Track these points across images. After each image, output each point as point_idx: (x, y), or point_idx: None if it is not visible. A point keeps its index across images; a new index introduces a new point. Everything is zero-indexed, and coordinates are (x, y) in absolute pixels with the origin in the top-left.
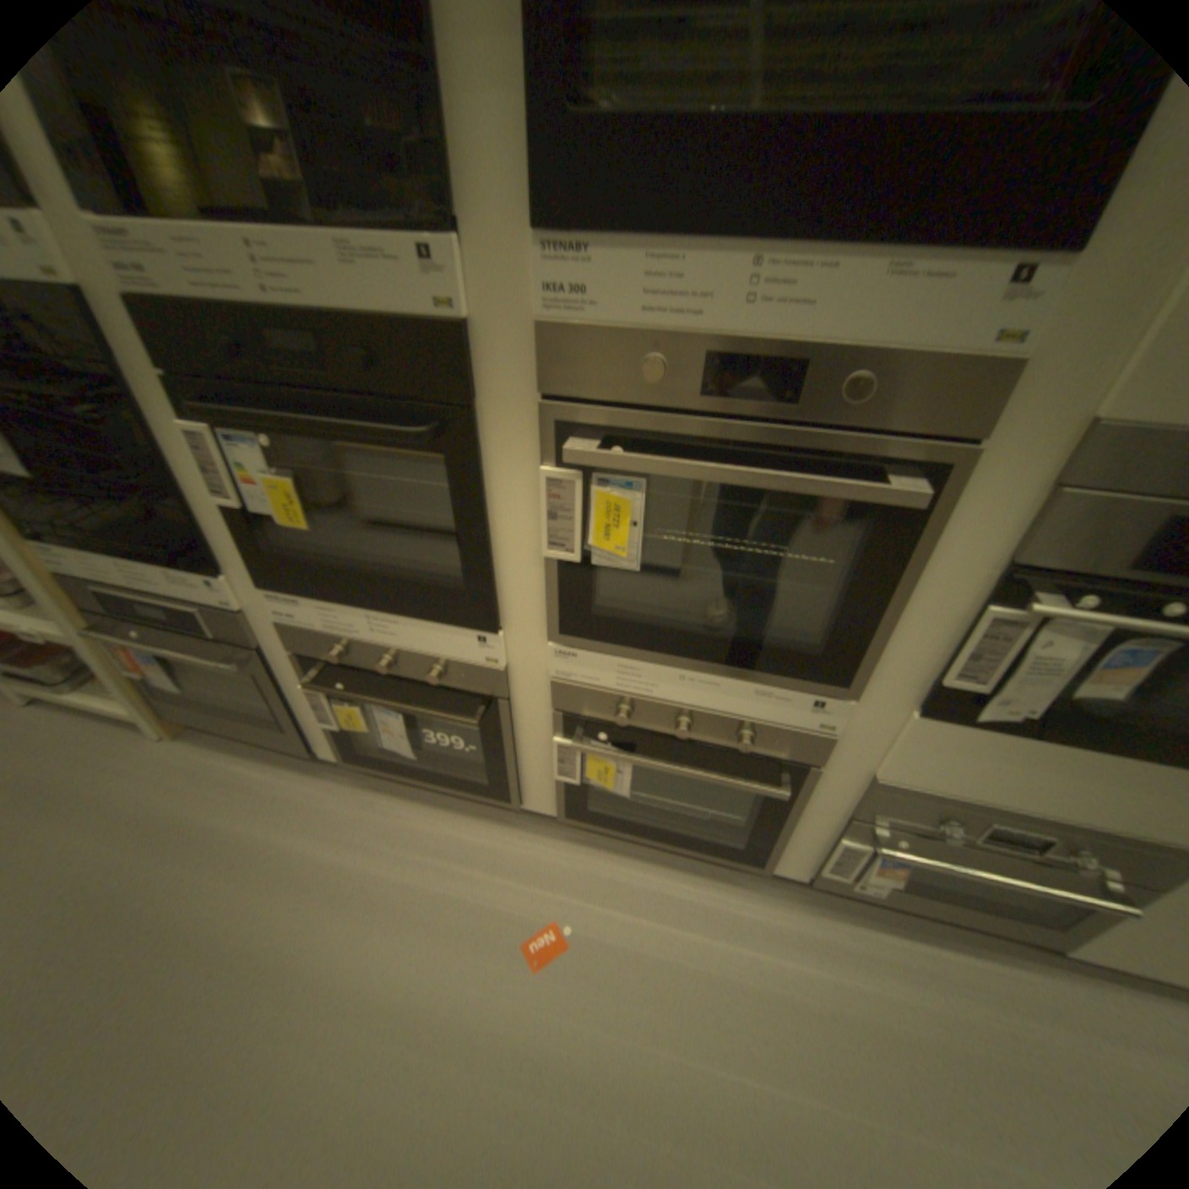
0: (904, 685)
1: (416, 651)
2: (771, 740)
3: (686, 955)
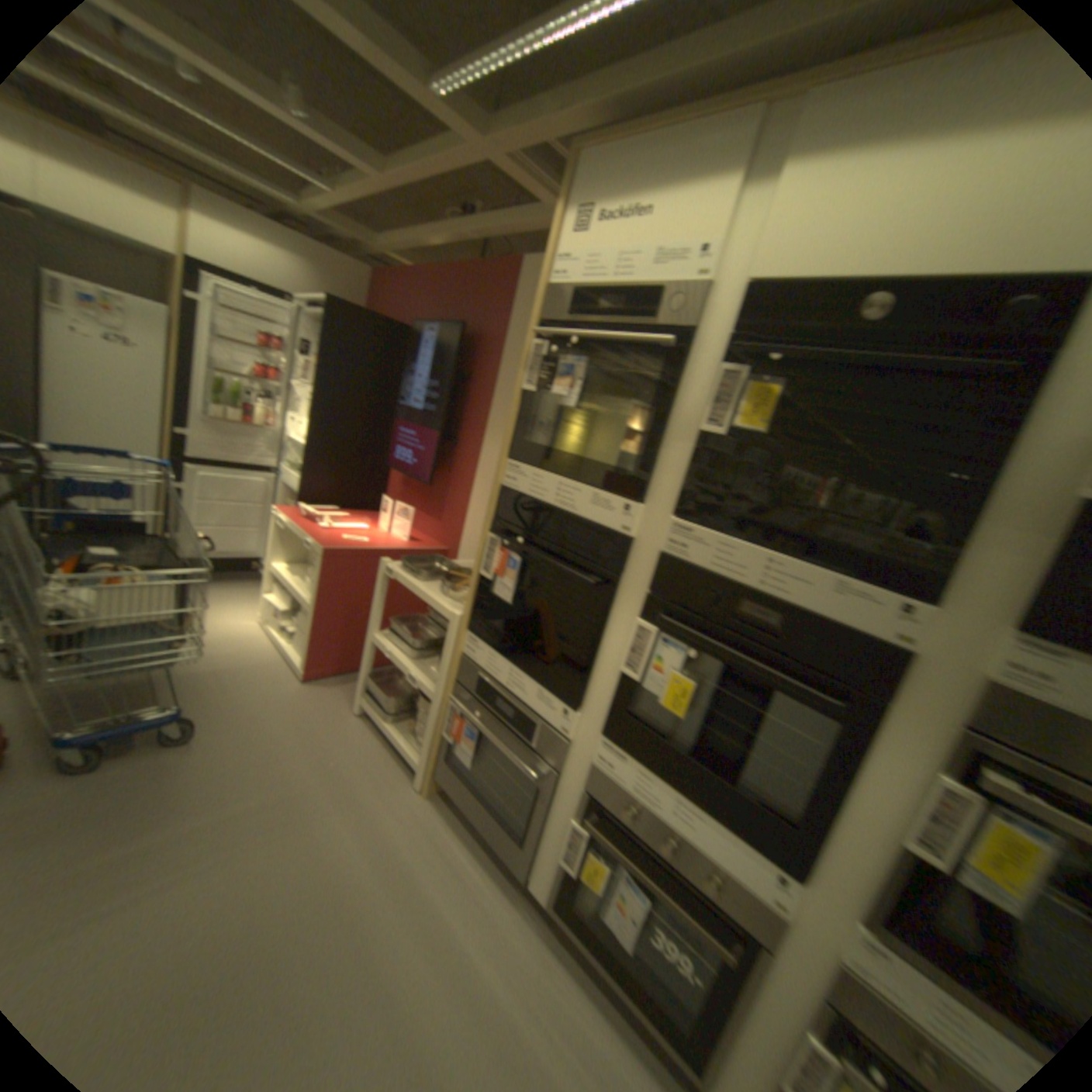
0: None
1: (707, 854)
2: None
3: None
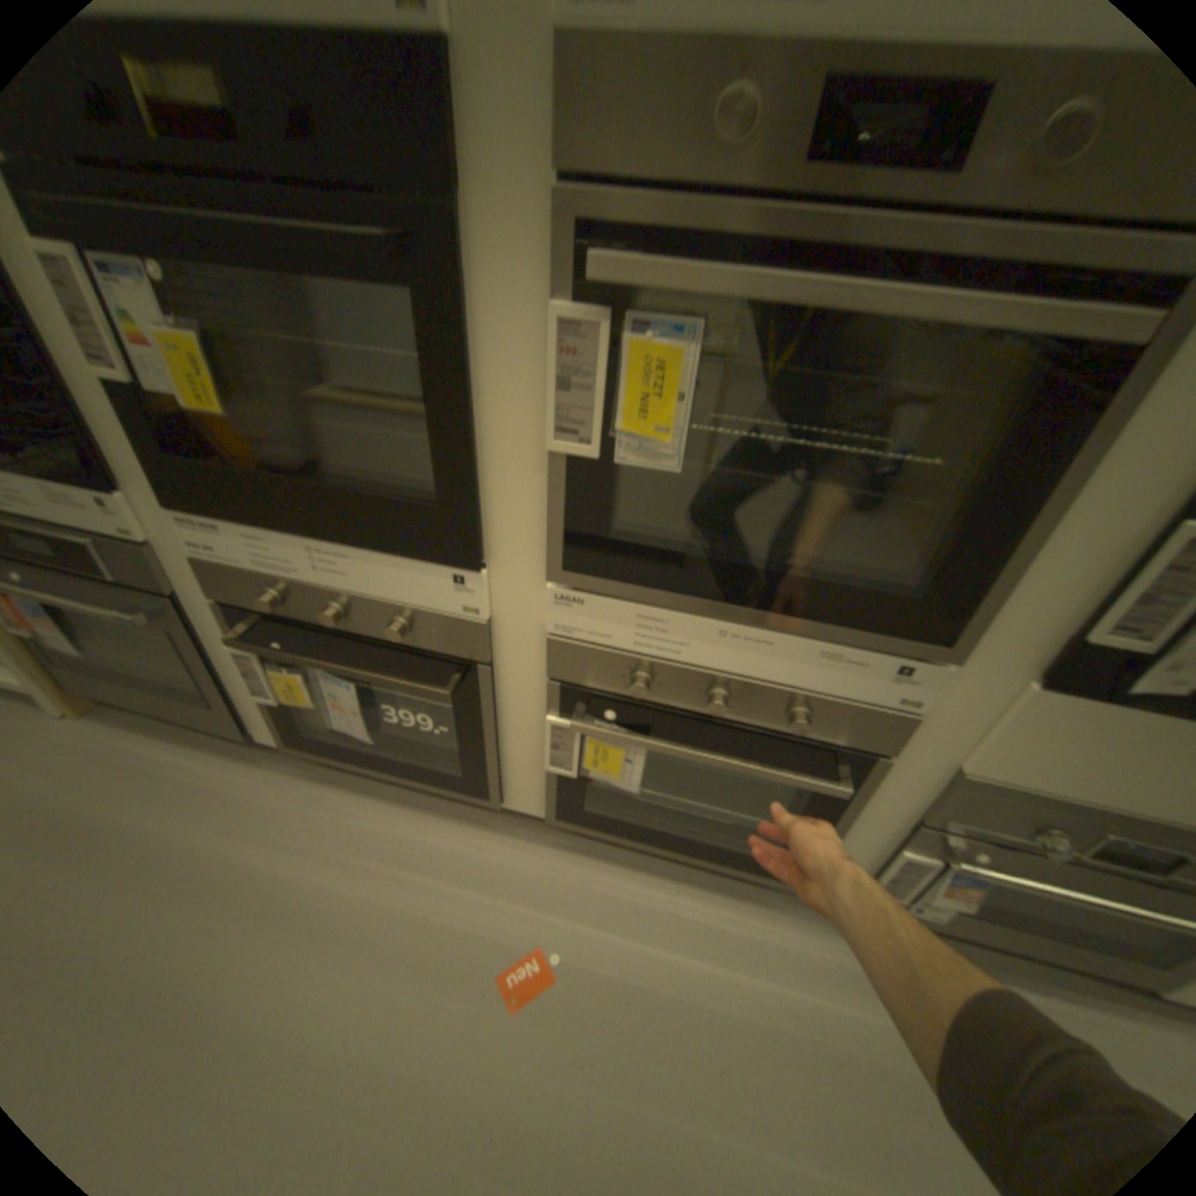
0: (1025, 643)
1: (374, 596)
2: (832, 718)
3: (701, 989)
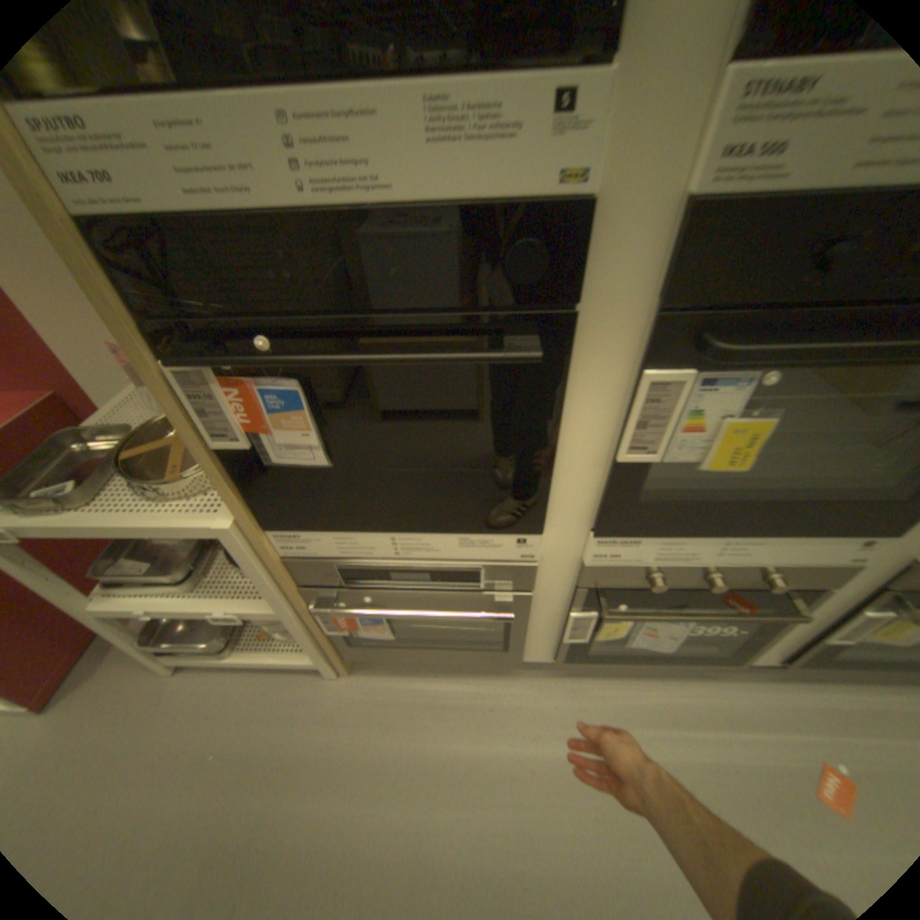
0: None
1: (766, 563)
2: None
3: None
